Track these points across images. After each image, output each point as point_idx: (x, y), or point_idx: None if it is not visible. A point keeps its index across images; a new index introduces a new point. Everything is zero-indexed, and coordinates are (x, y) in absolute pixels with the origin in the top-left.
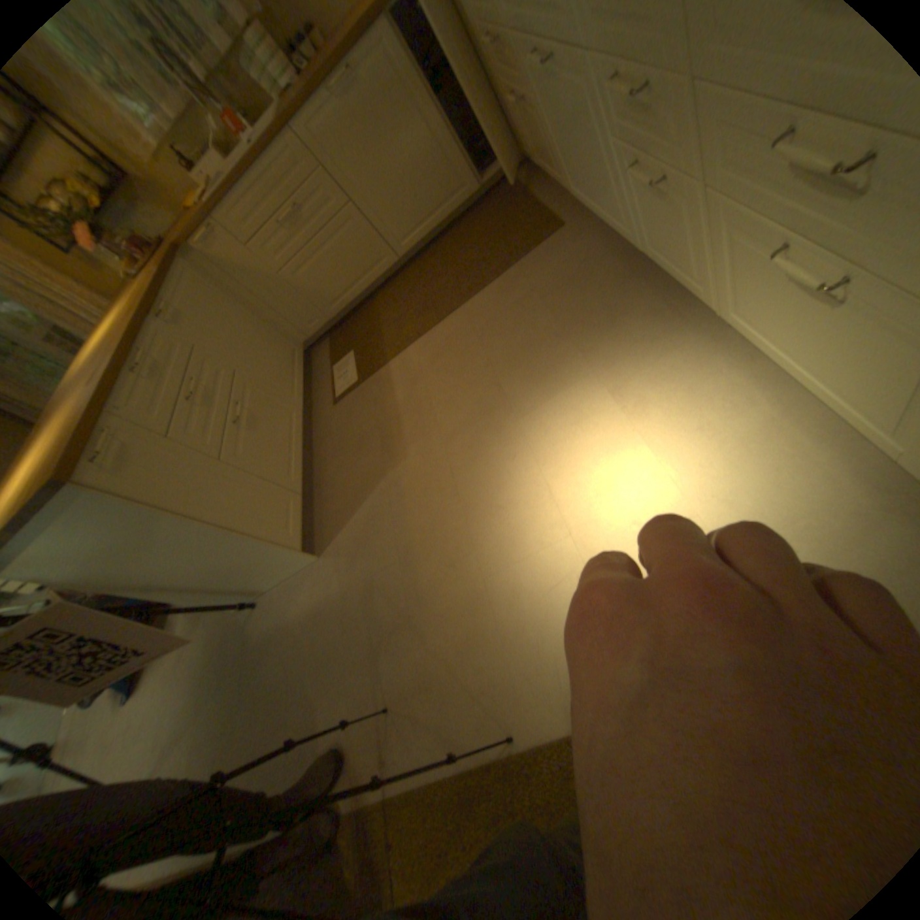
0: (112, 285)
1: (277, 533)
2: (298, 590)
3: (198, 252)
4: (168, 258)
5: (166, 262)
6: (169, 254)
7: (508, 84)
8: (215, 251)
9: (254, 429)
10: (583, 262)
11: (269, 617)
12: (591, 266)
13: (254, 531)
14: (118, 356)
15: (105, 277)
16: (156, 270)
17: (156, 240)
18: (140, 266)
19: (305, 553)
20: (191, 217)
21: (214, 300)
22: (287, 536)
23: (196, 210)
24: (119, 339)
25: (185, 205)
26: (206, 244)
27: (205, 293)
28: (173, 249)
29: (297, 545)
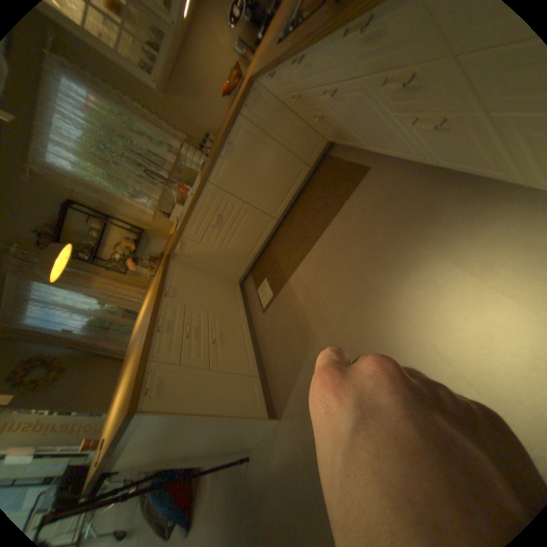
0: (146, 282)
1: (251, 410)
2: (272, 446)
3: (179, 254)
4: (166, 263)
5: (166, 266)
6: (166, 261)
7: (312, 114)
8: (187, 252)
9: (224, 343)
10: (393, 185)
11: (259, 468)
12: (399, 186)
13: (238, 413)
14: (151, 326)
15: (142, 279)
16: (162, 272)
17: (161, 254)
18: (156, 270)
19: (271, 420)
20: (173, 240)
21: (191, 276)
22: (257, 411)
23: (175, 235)
24: (150, 315)
25: (170, 233)
26: (182, 250)
27: (186, 274)
28: (168, 258)
29: (264, 415)
